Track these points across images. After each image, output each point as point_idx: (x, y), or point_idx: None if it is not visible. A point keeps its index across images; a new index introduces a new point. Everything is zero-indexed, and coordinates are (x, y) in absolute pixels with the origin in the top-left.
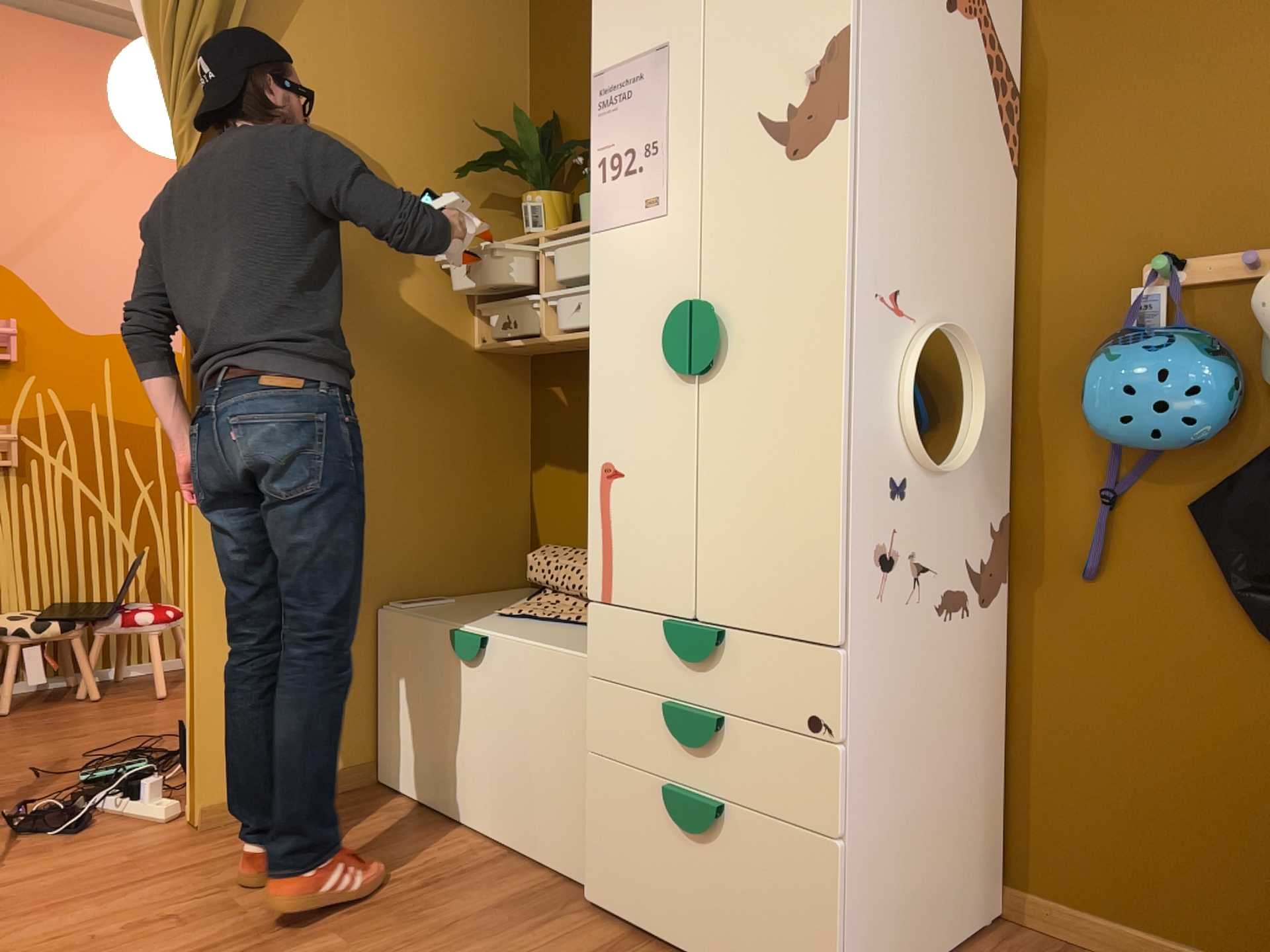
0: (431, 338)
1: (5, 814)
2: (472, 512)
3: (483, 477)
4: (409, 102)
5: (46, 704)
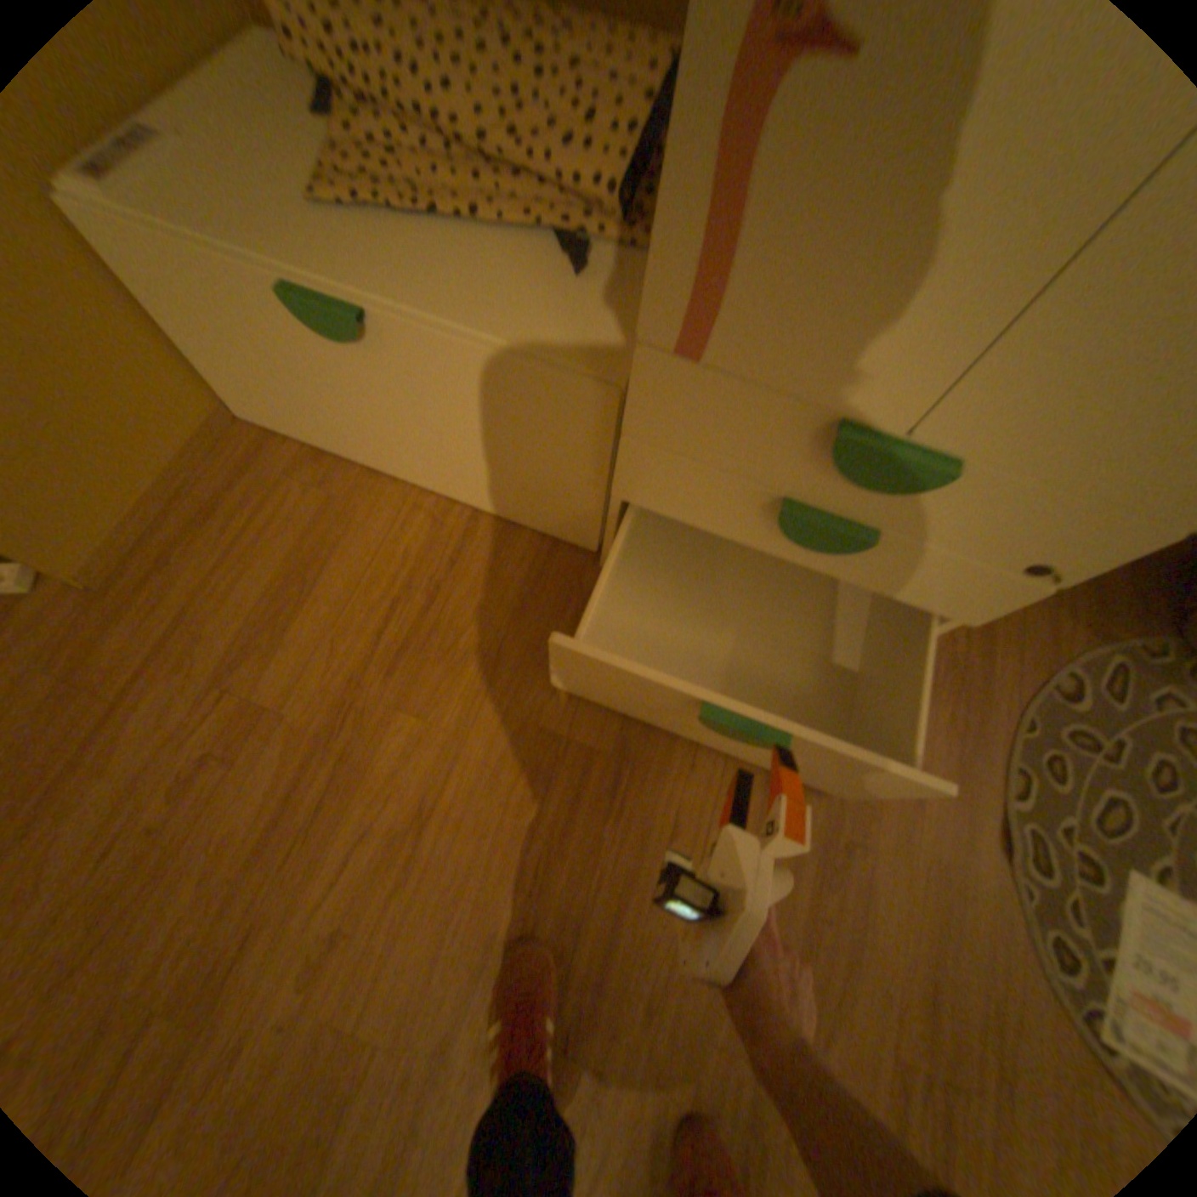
0: None
1: None
2: None
3: None
4: None
5: None
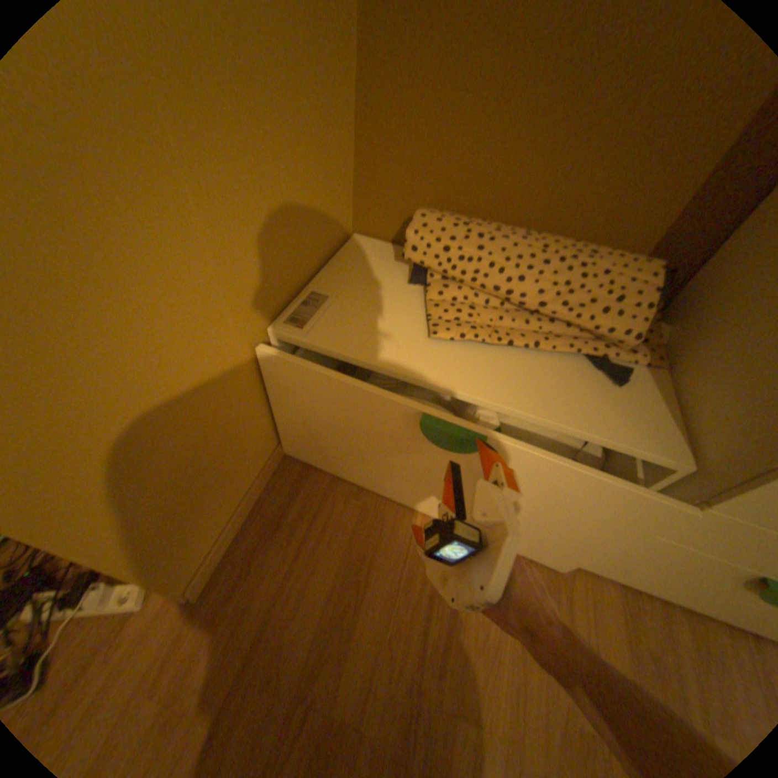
0: None
1: None
2: (317, 159)
3: (322, 98)
4: None
5: None
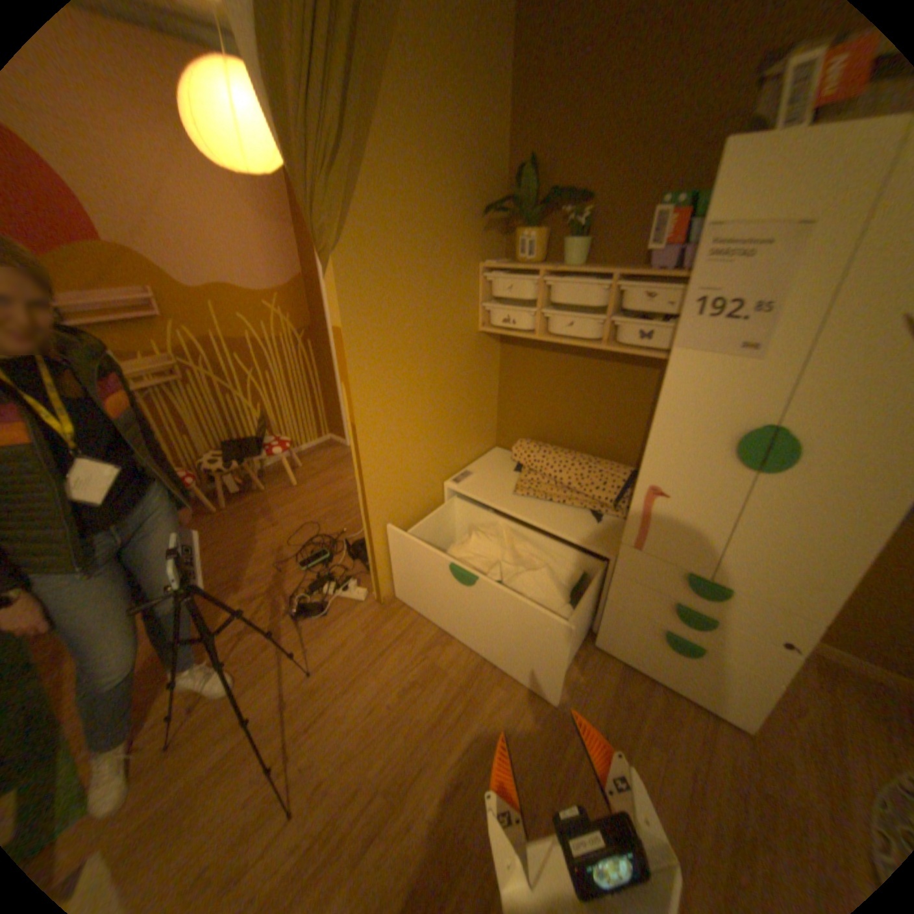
0: (459, 332)
1: (281, 604)
2: (475, 421)
3: (479, 401)
4: (447, 156)
5: (239, 498)
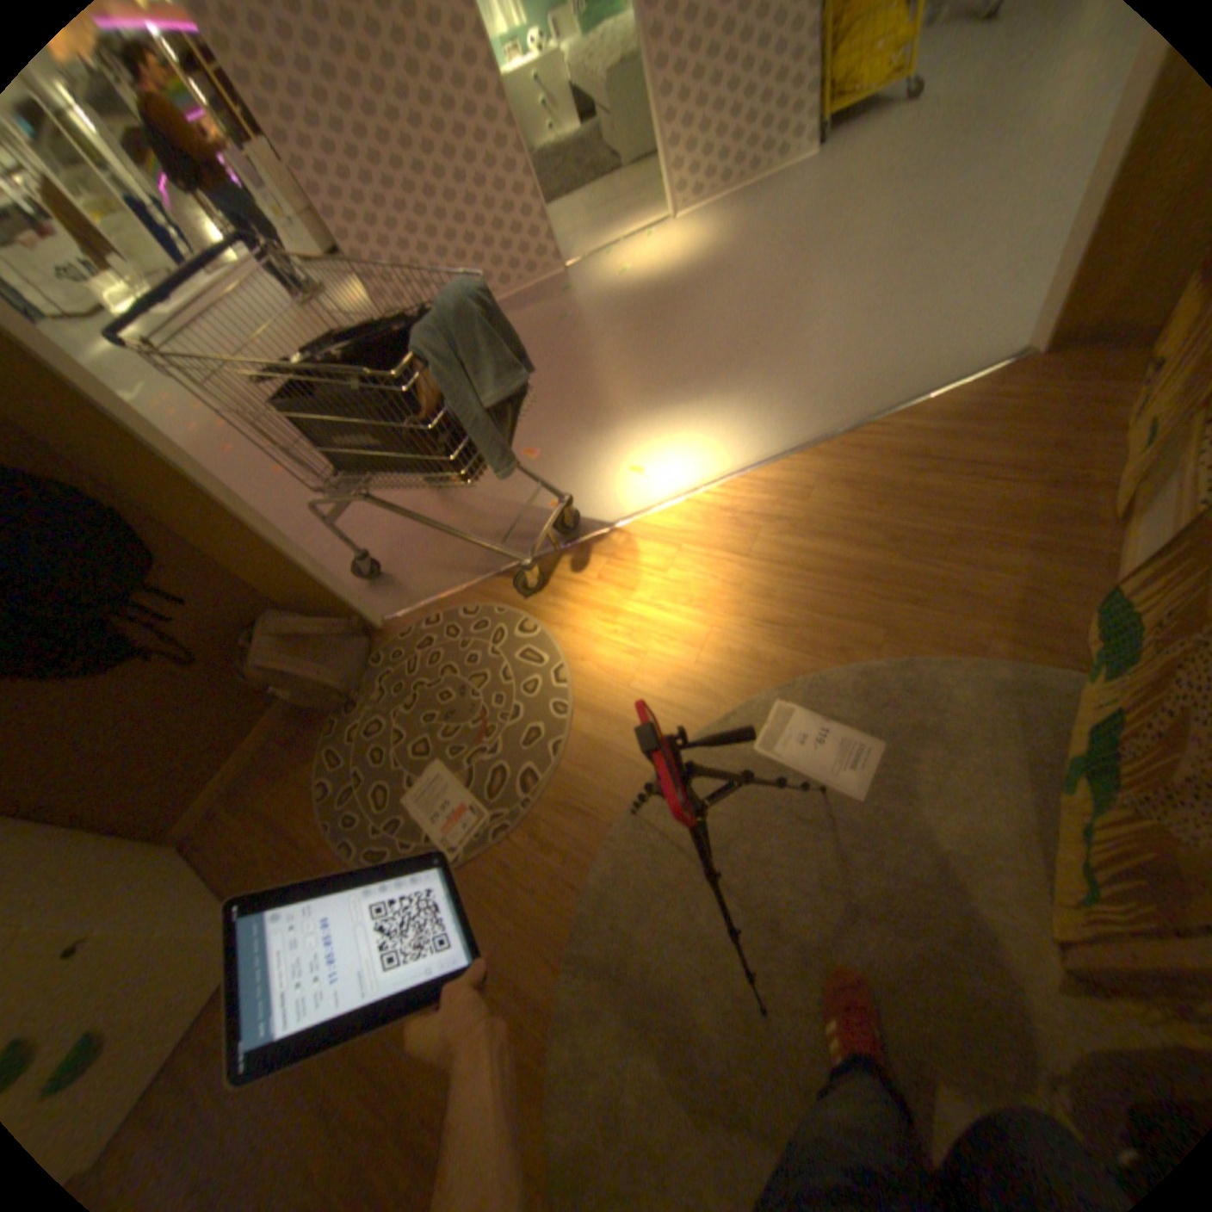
0: None
1: None
2: None
3: None
4: None
5: None
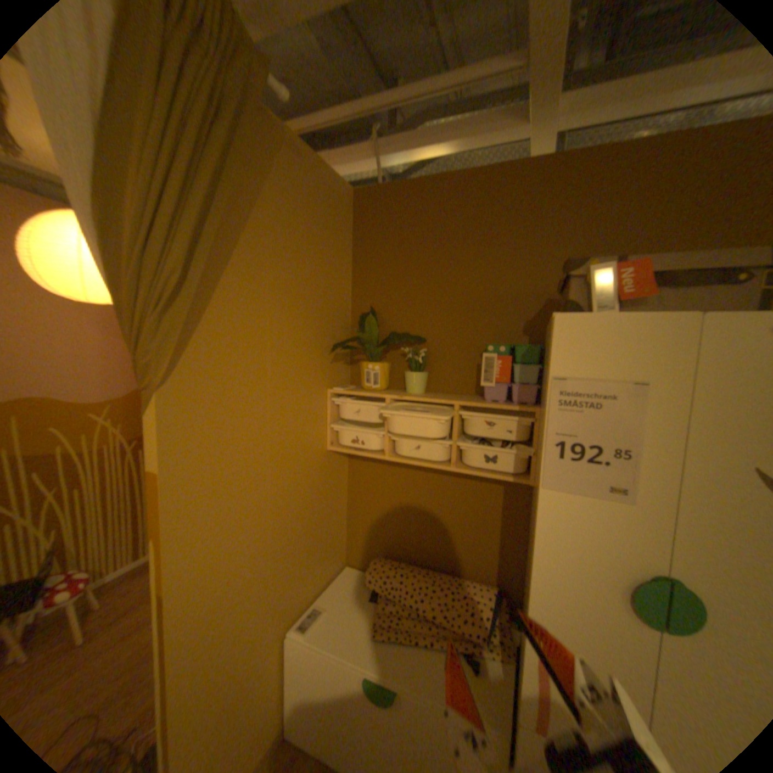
0: (309, 453)
1: None
2: (325, 543)
3: (330, 520)
4: (300, 304)
5: None
